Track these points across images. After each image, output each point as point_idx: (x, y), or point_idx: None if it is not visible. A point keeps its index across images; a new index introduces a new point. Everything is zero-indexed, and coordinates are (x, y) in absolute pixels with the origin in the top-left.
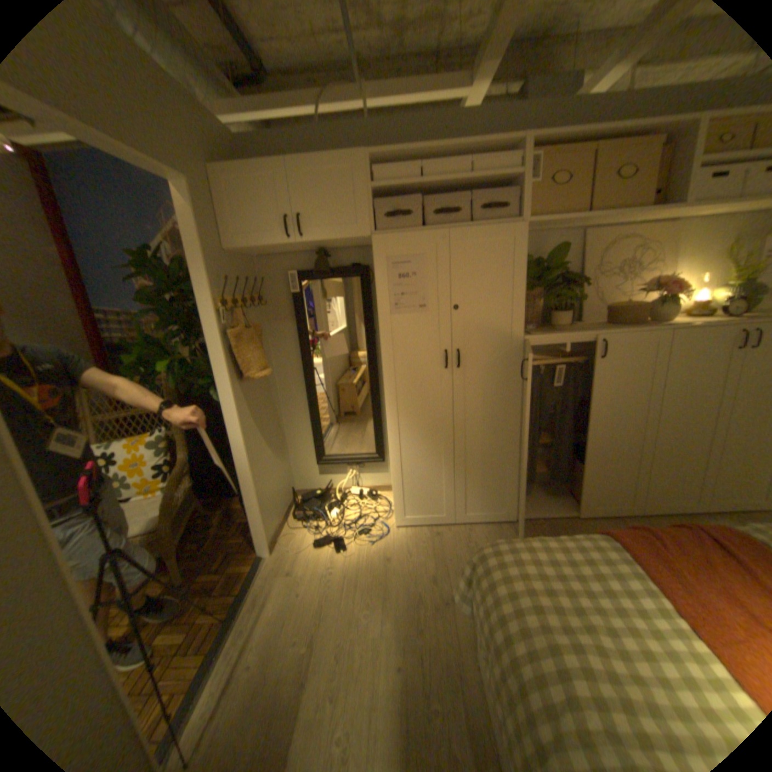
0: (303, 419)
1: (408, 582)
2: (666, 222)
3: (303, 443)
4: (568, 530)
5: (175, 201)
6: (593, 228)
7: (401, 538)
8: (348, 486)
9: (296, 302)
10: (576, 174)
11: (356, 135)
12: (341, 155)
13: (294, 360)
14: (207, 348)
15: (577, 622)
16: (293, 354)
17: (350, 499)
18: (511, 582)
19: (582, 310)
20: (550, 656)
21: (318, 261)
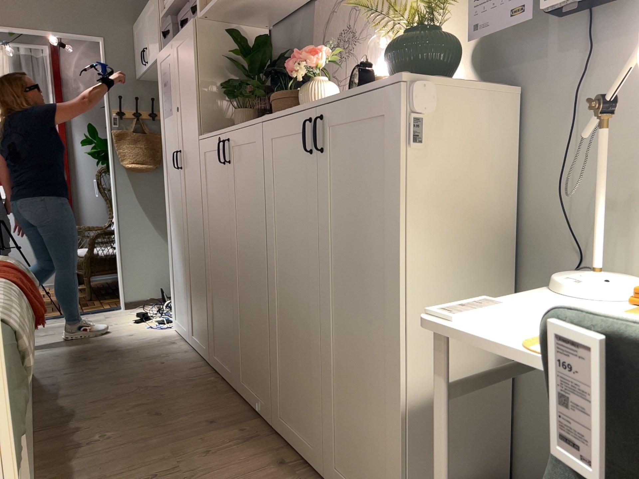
0: None
1: (106, 345)
2: None
3: None
4: (213, 391)
5: (100, 52)
6: None
7: (160, 334)
8: None
9: None
10: None
11: None
12: None
13: None
14: (107, 142)
15: None
16: None
17: None
18: None
19: None
20: None
21: None
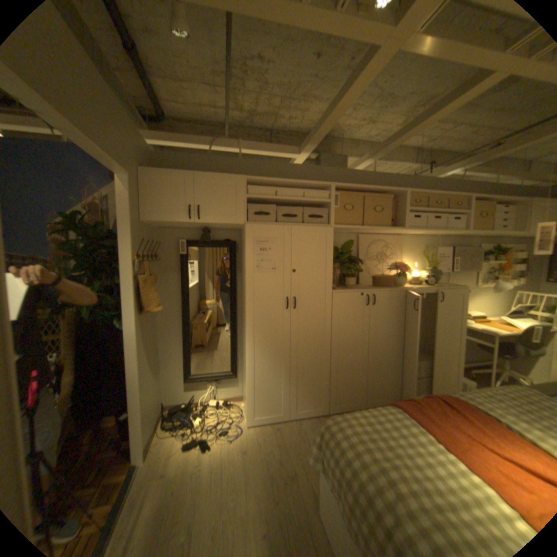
0: (176, 346)
1: (262, 467)
2: (395, 235)
3: (174, 366)
4: None
5: (117, 187)
6: (362, 234)
7: (252, 435)
8: (207, 399)
9: (183, 260)
10: (353, 206)
11: (234, 166)
12: (230, 177)
13: (175, 301)
14: (121, 287)
15: (390, 454)
16: (175, 296)
17: (209, 409)
18: (348, 438)
19: (358, 278)
20: (381, 475)
21: (202, 235)
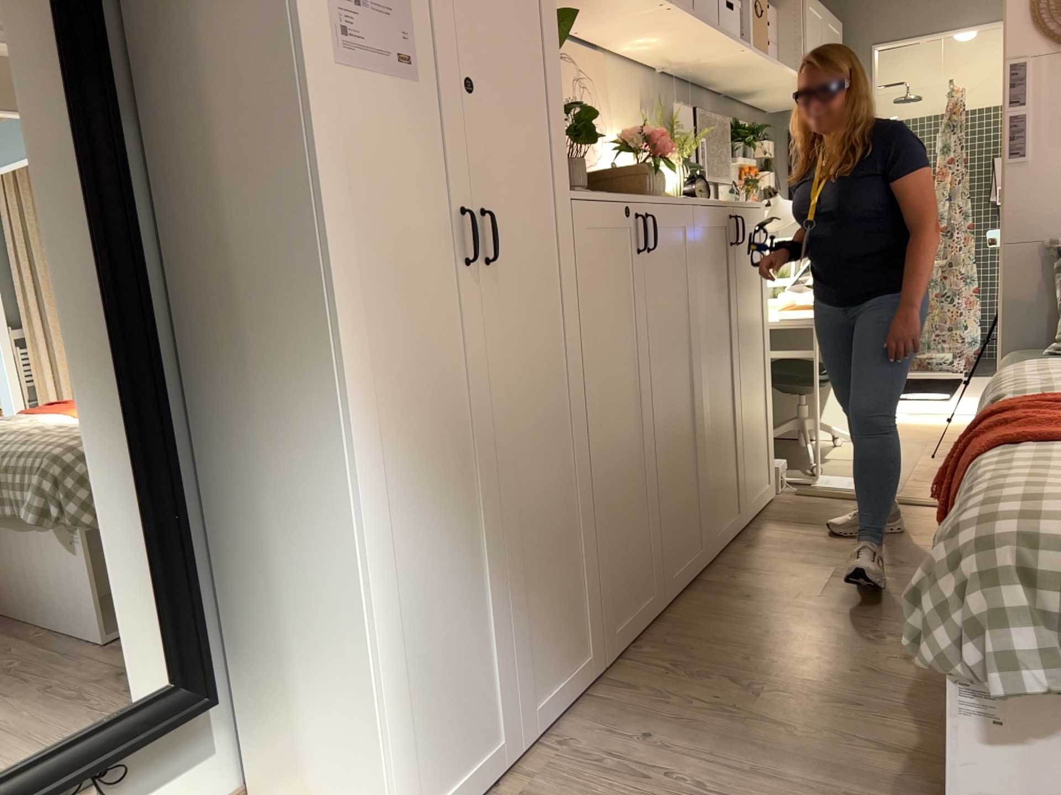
0: None
1: None
2: (590, 47)
3: None
4: (675, 633)
5: None
6: None
7: None
8: None
9: None
10: None
11: None
12: None
13: None
14: None
15: None
16: None
17: None
18: None
19: None
20: None
21: None
